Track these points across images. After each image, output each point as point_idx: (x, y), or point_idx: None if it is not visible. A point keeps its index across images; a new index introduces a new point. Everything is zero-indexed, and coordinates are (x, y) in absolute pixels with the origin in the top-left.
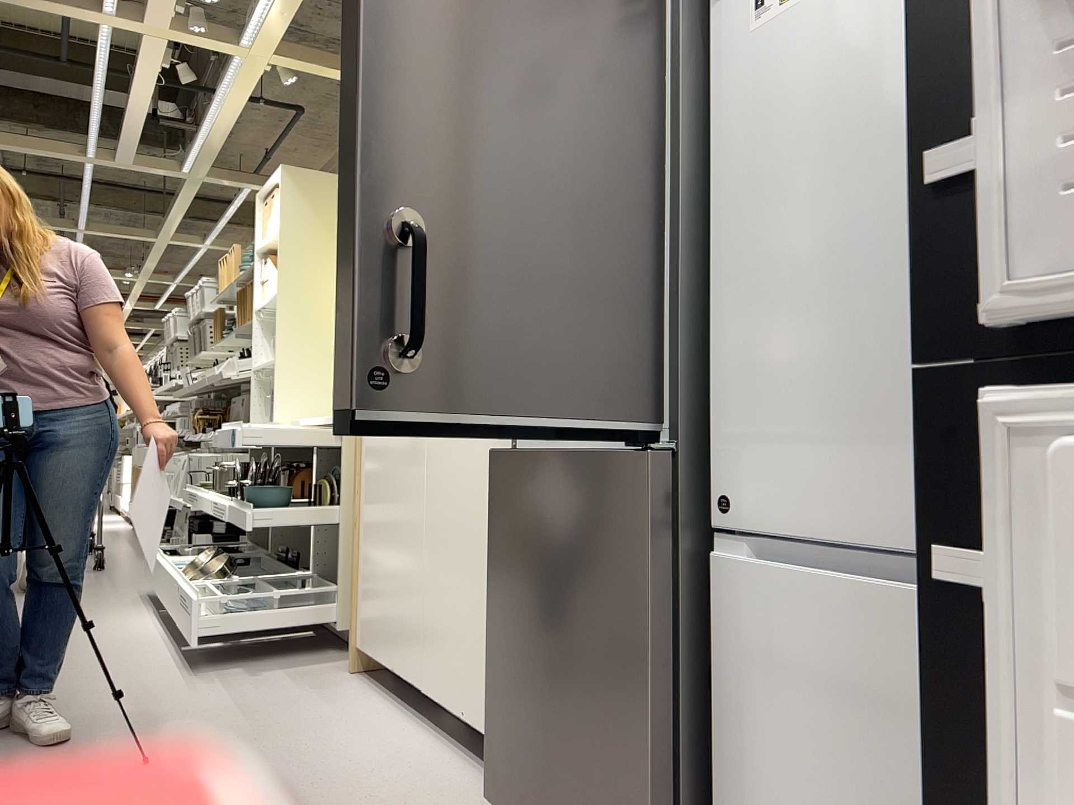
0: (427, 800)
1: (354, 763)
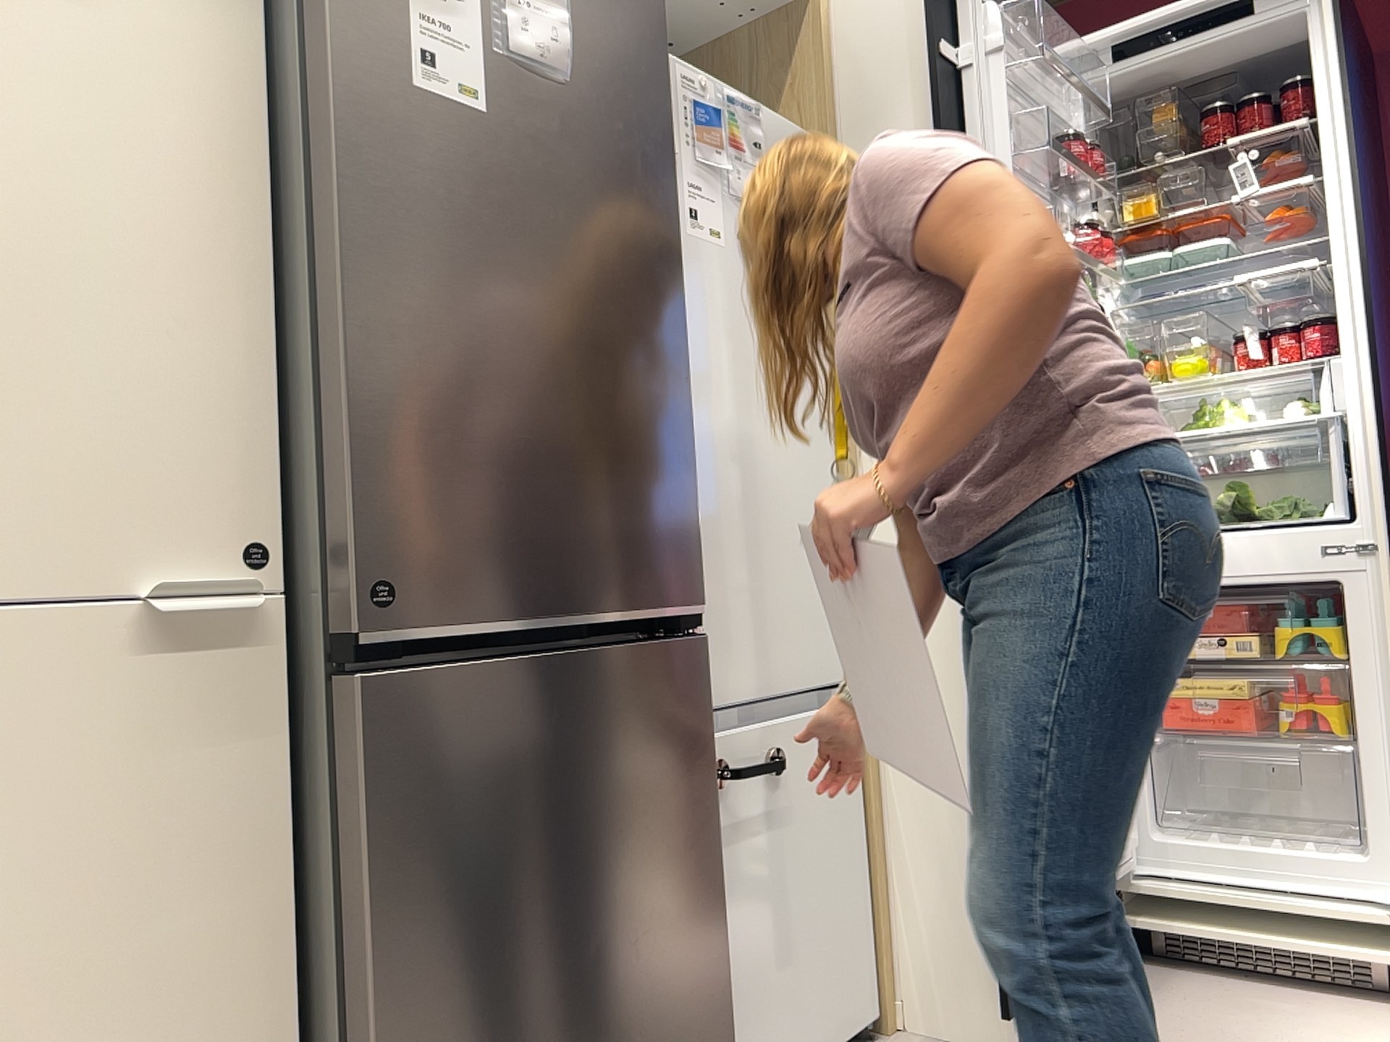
0: None
1: None
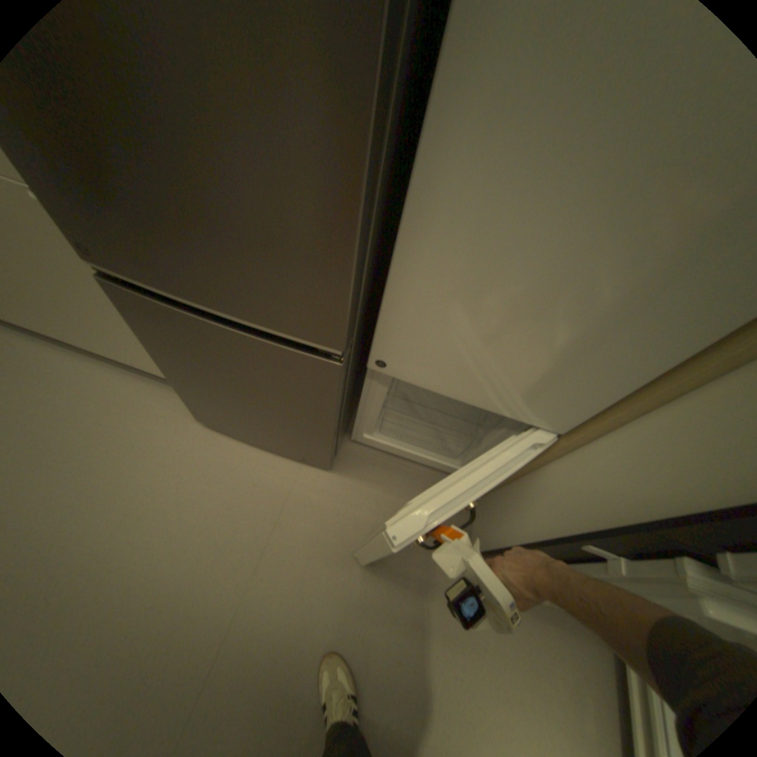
0: (155, 425)
1: (75, 417)
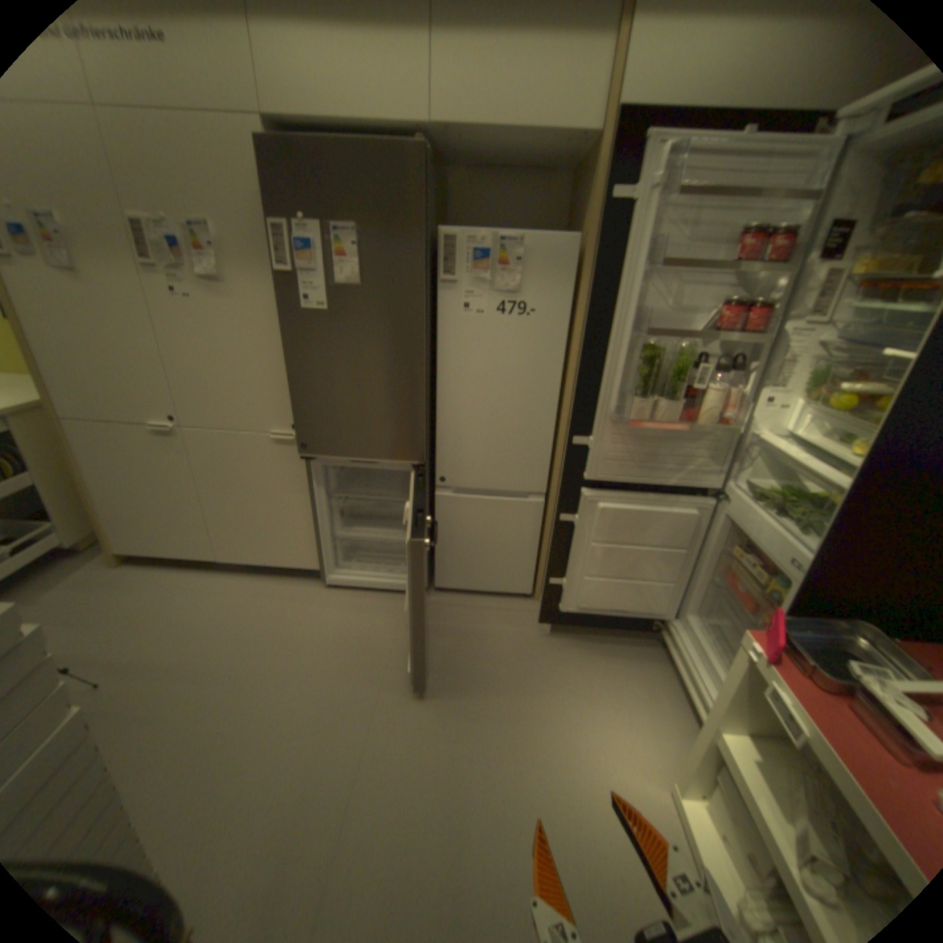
0: (284, 603)
1: (221, 609)
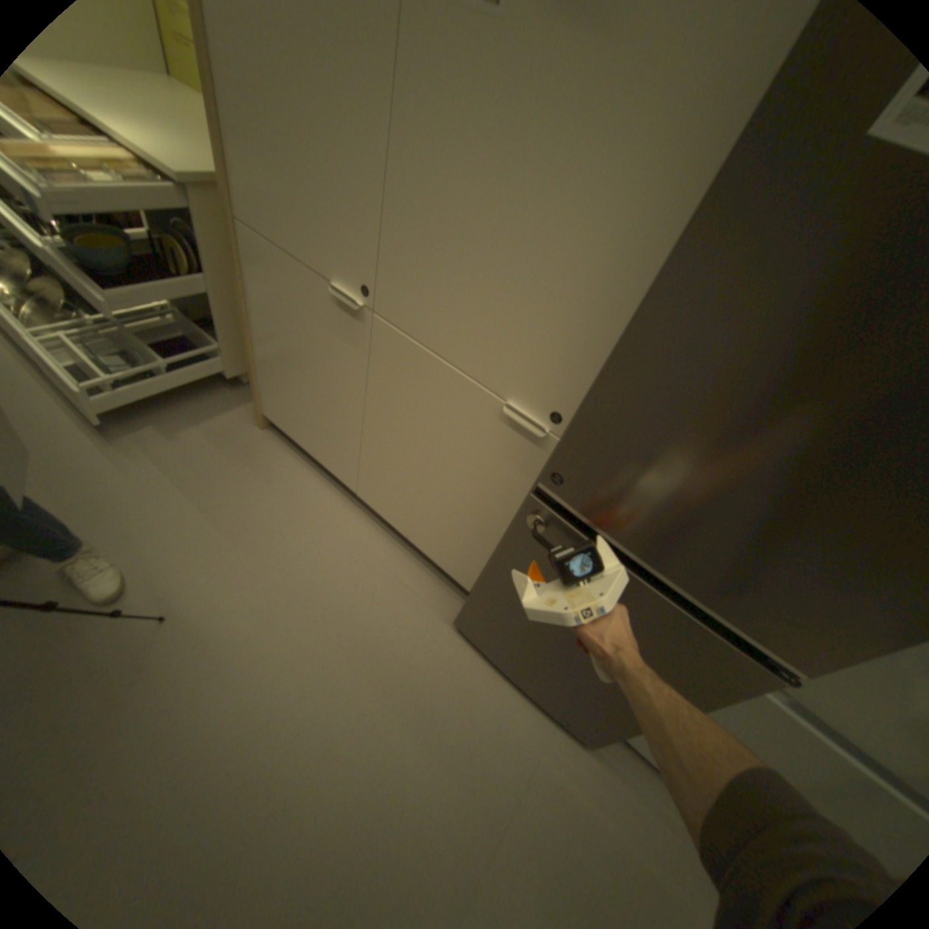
0: (407, 610)
1: (335, 571)
